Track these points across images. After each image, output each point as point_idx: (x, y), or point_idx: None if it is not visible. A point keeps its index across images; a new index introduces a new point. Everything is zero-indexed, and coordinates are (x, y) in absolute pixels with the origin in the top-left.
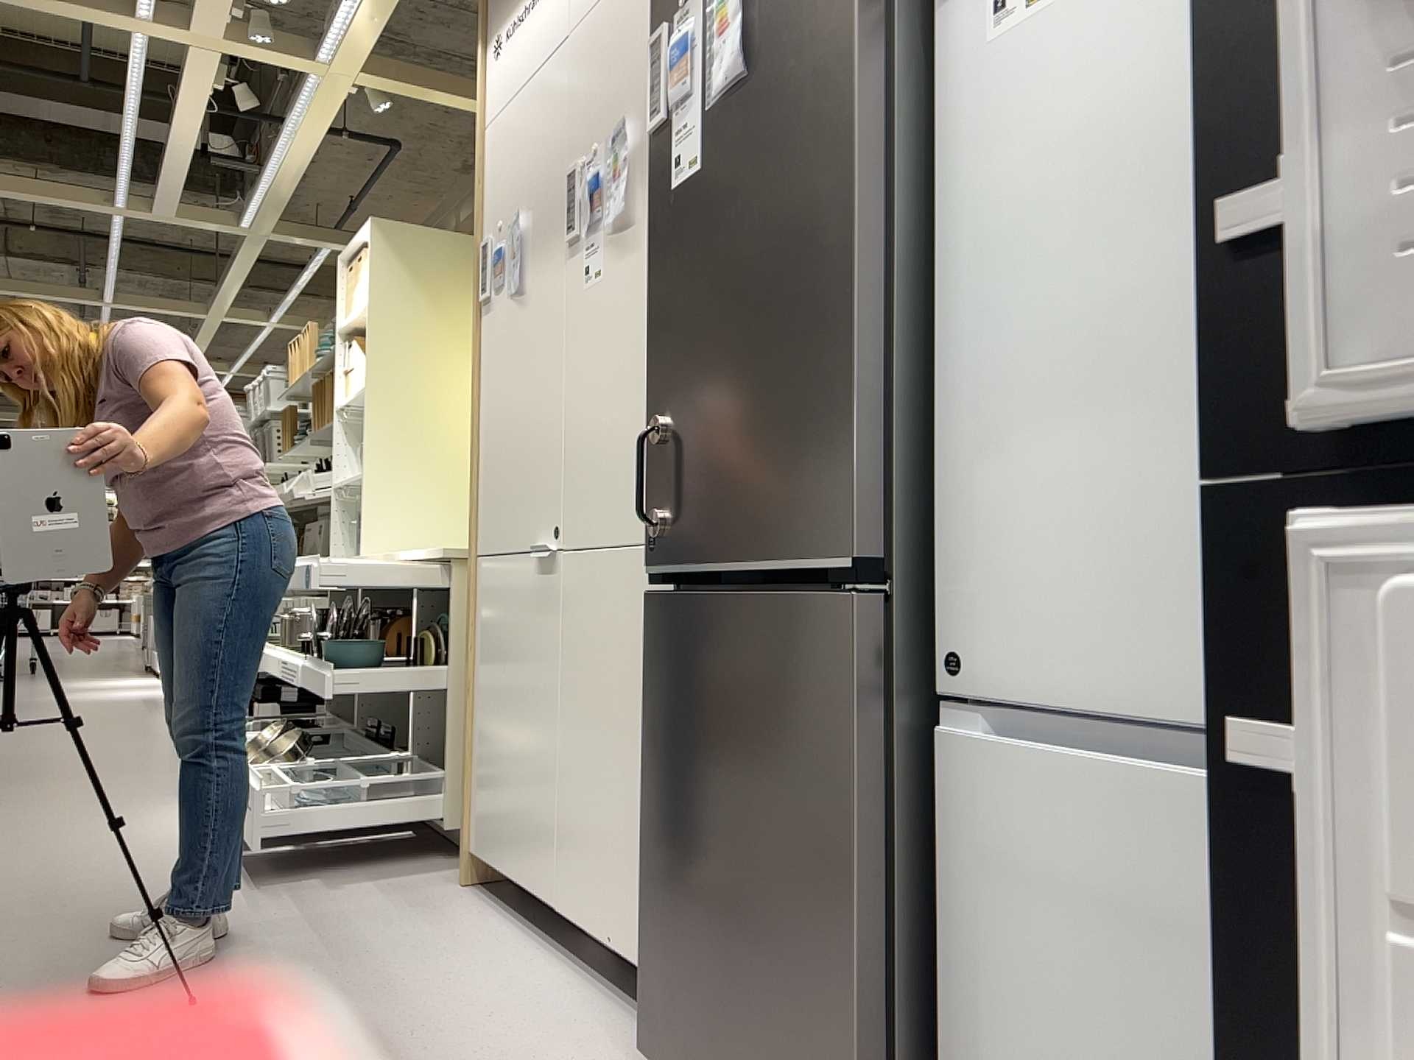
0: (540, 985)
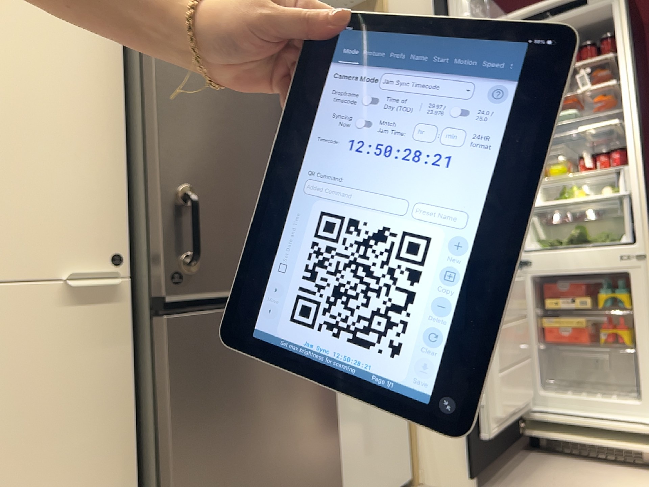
0: None
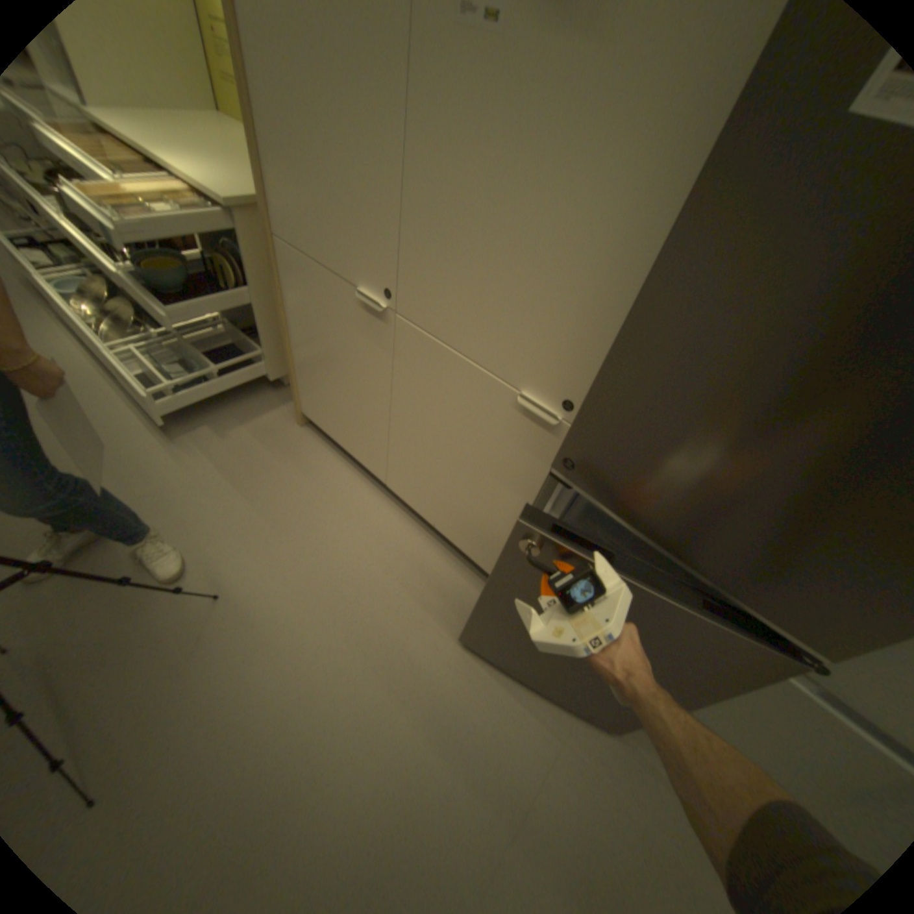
0: (394, 531)
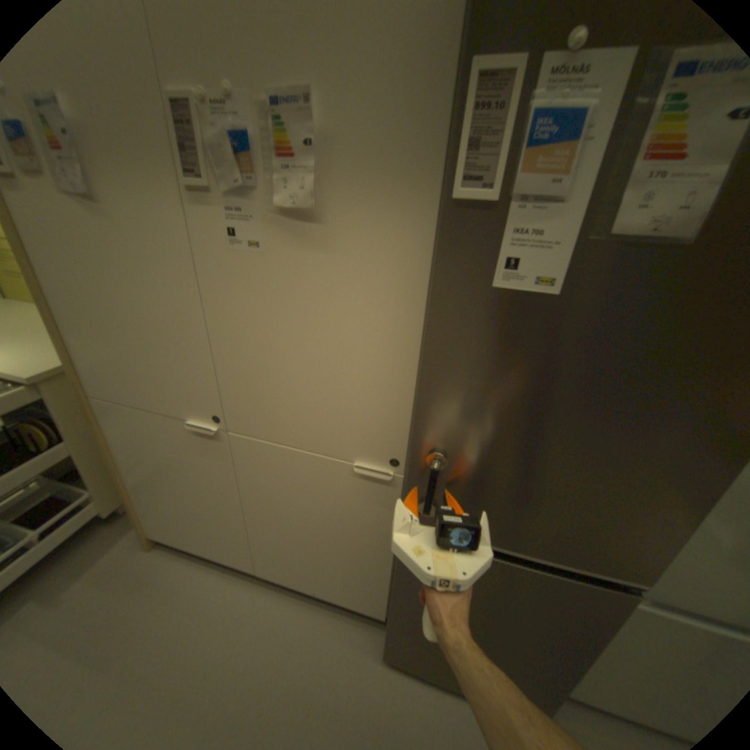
0: (275, 620)
